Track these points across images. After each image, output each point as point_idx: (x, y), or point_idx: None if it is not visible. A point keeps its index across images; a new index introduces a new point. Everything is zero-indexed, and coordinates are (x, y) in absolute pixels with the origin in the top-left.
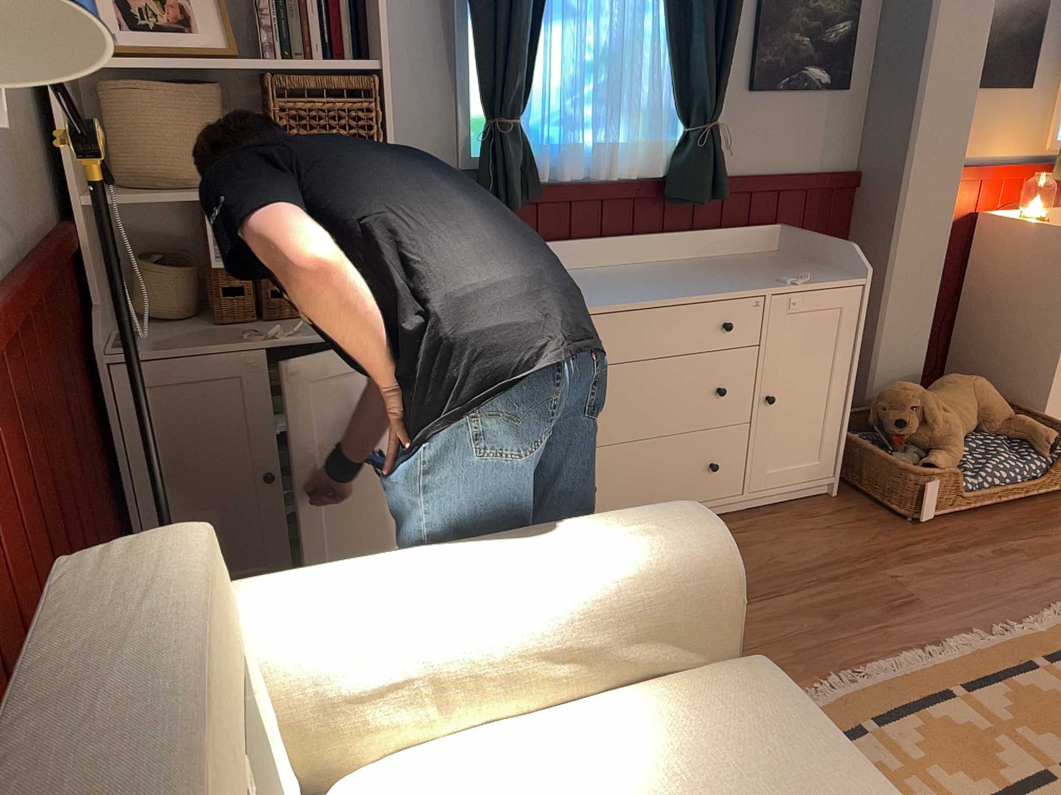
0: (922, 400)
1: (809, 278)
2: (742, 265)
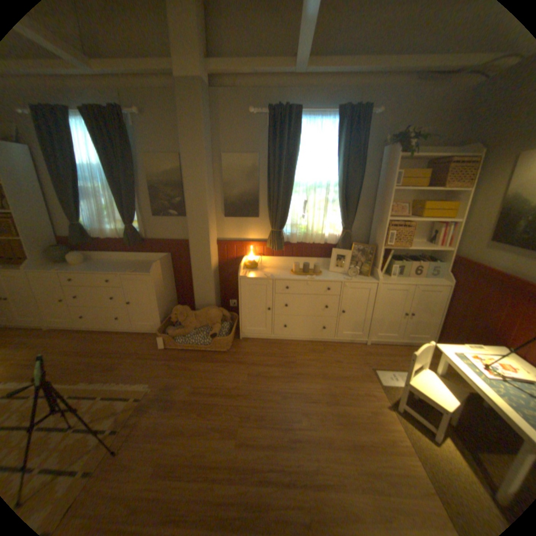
0: (179, 312)
1: (131, 271)
2: (142, 264)
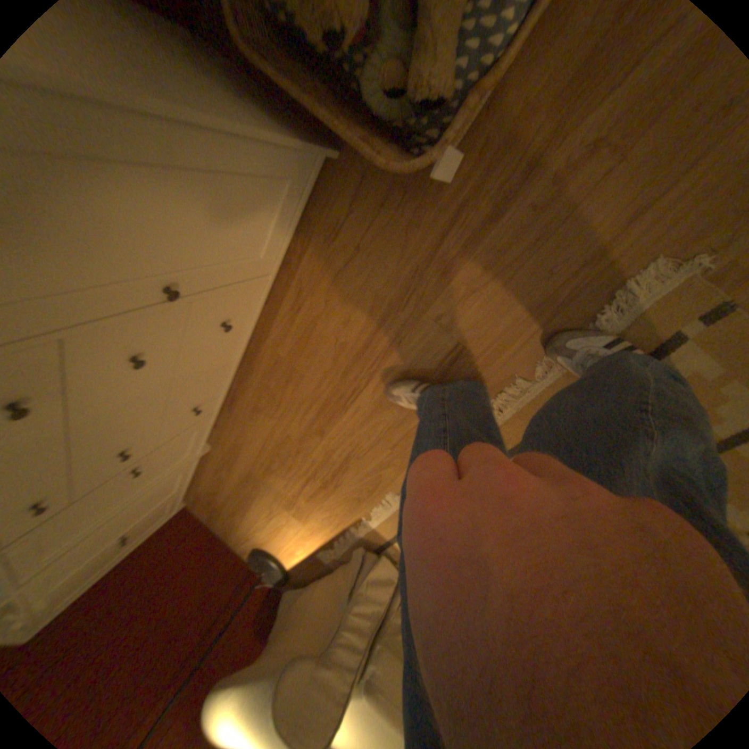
0: None
1: None
2: None
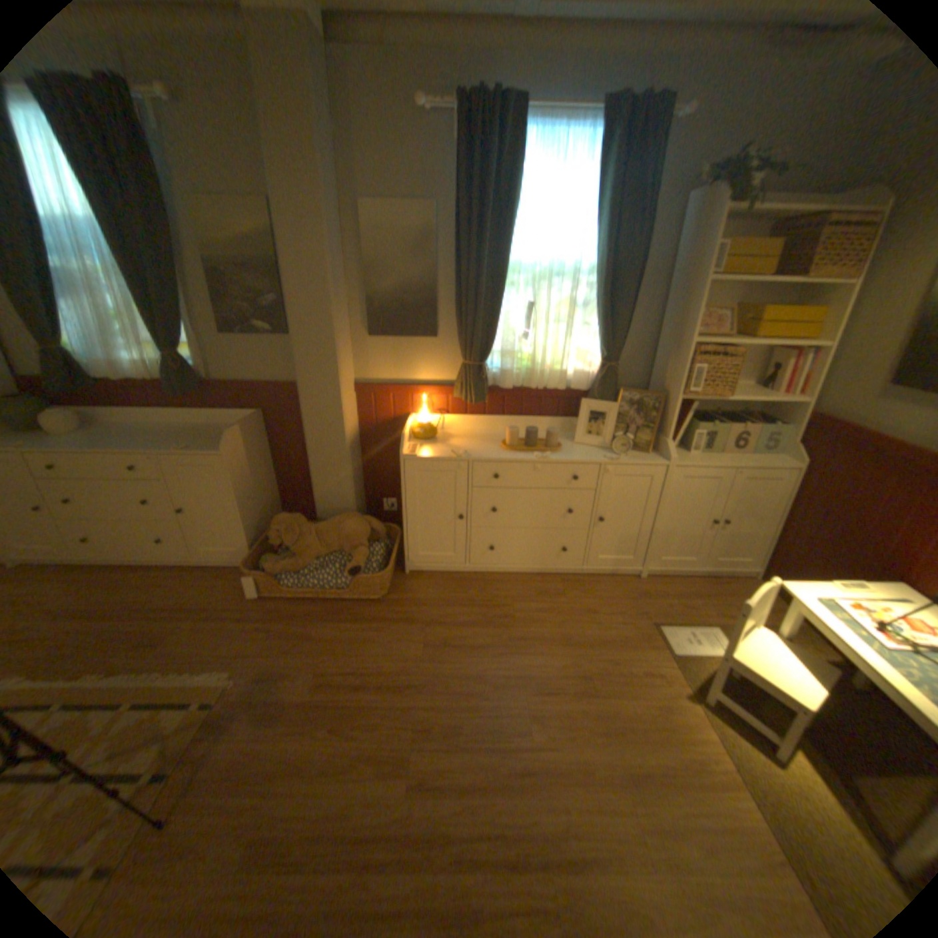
0: (284, 527)
1: (181, 448)
2: (205, 433)
